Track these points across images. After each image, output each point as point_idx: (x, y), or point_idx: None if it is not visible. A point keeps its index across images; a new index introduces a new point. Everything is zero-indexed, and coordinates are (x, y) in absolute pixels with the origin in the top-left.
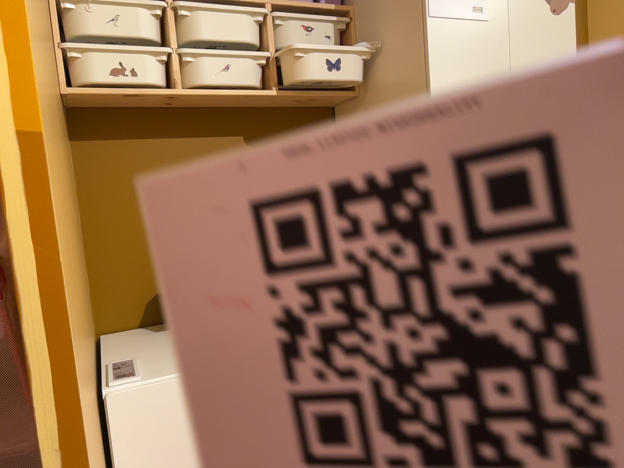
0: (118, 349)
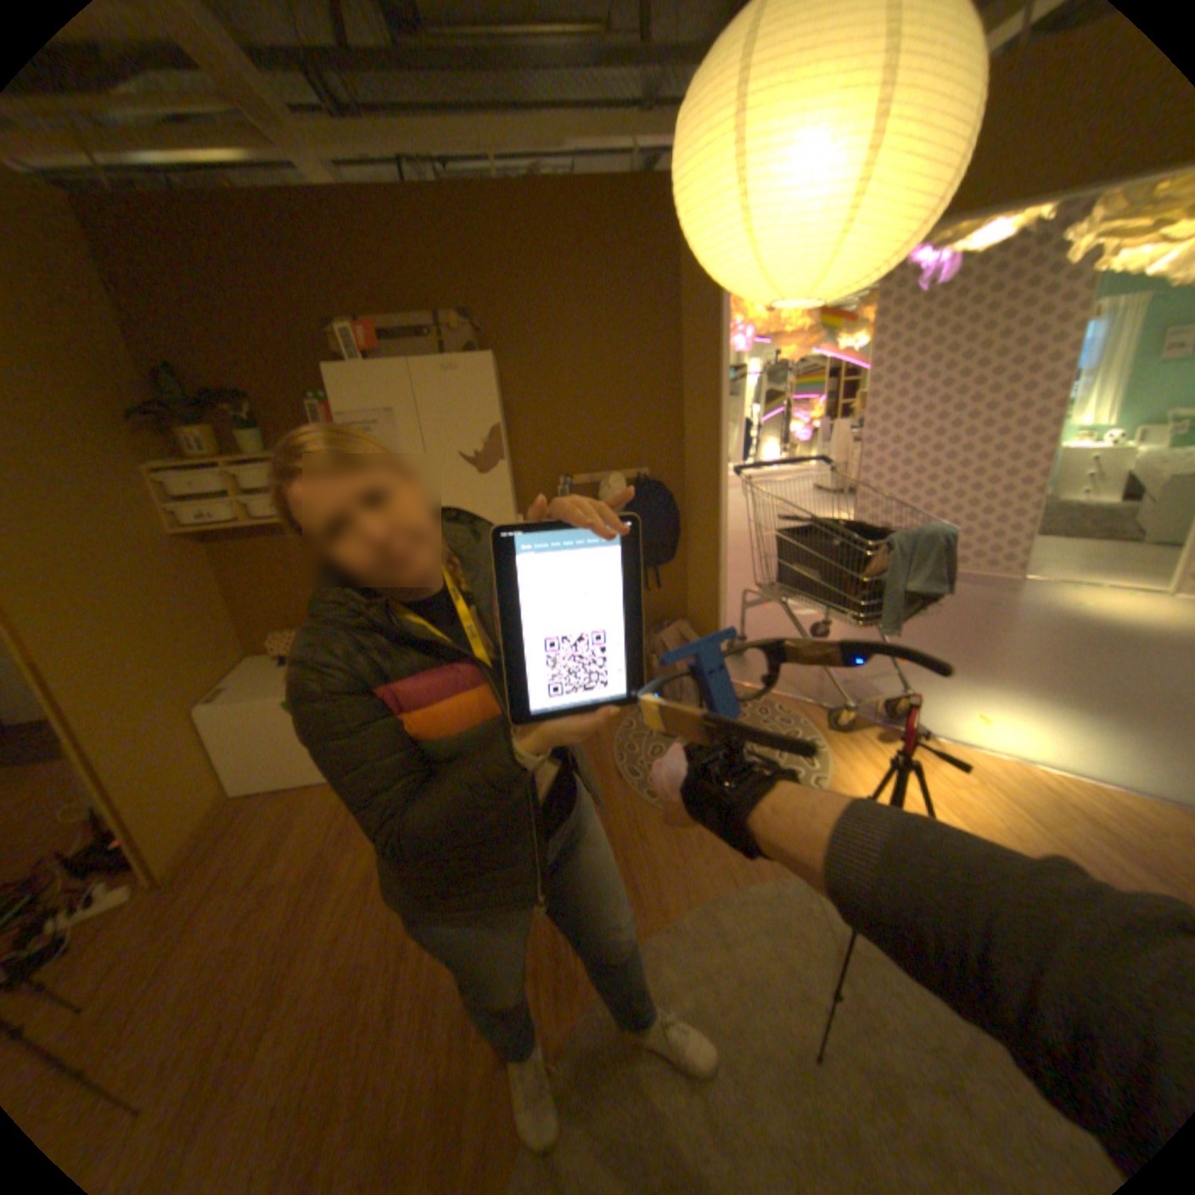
0: (238, 675)
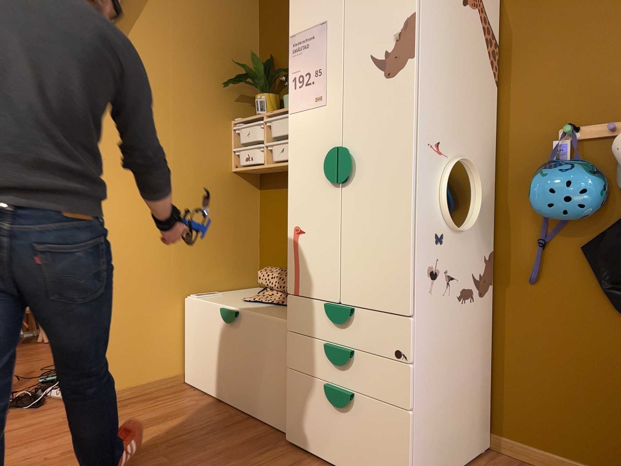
0: (237, 291)
